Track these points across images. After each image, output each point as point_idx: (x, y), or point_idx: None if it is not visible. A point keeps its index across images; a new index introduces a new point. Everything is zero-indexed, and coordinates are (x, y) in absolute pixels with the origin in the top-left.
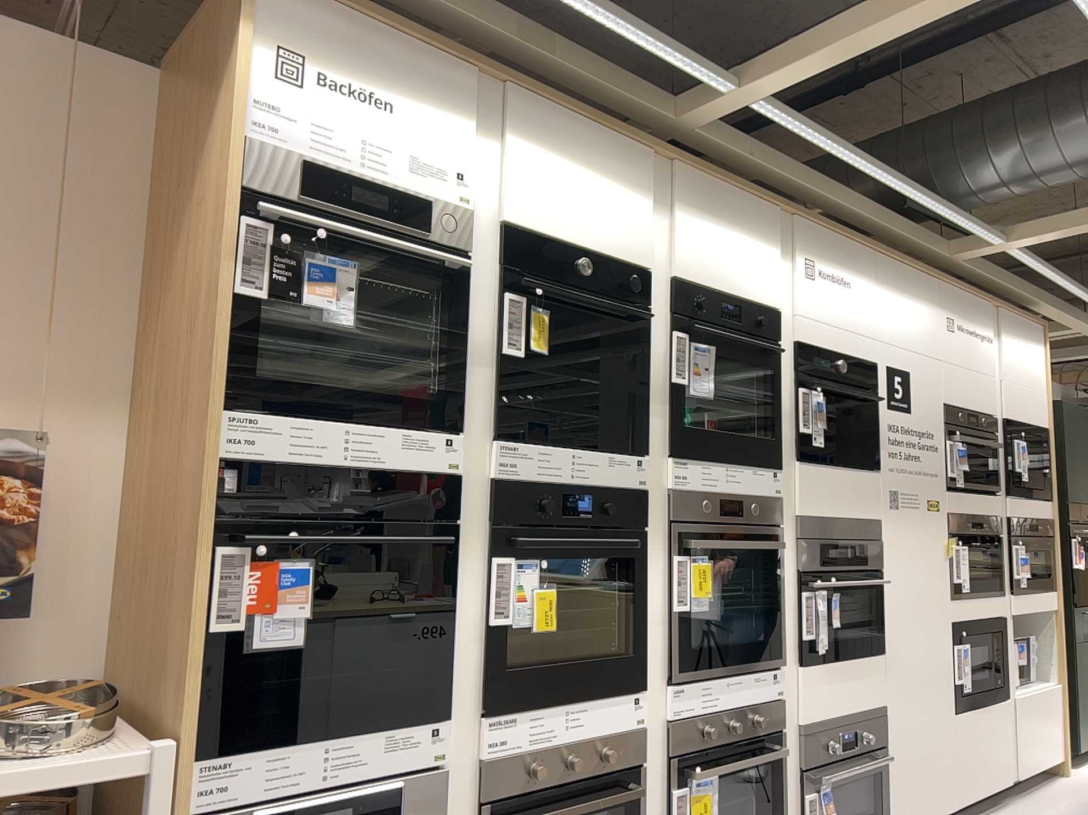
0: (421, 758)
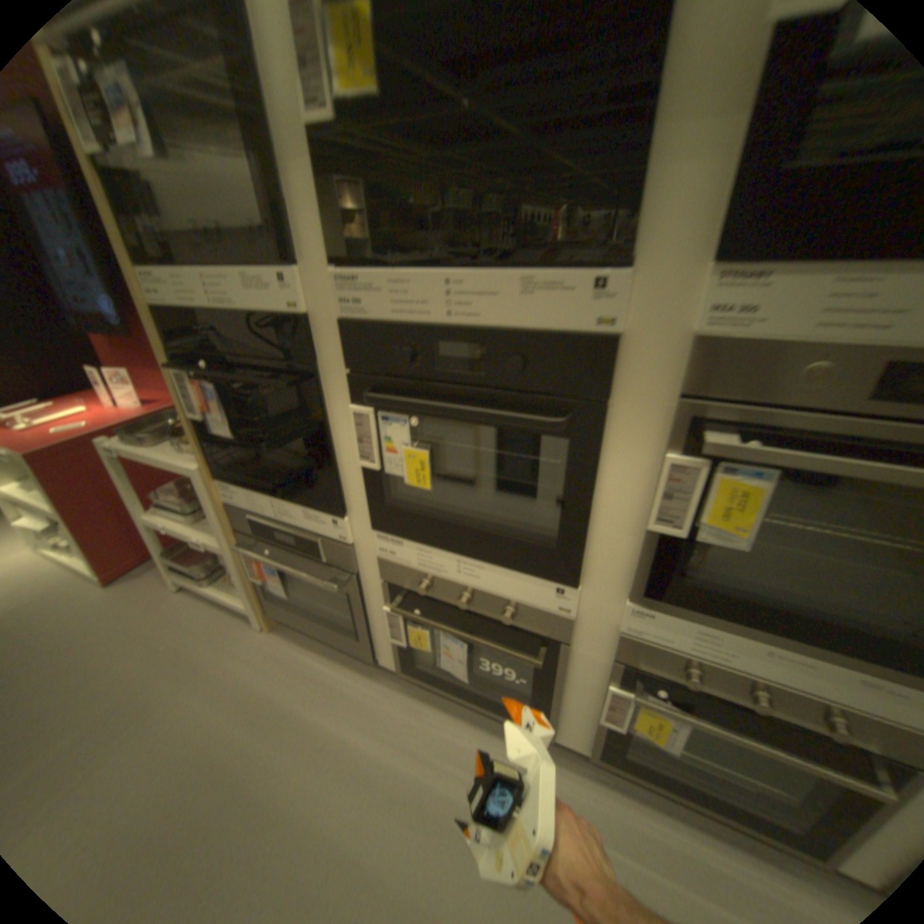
0: (335, 537)
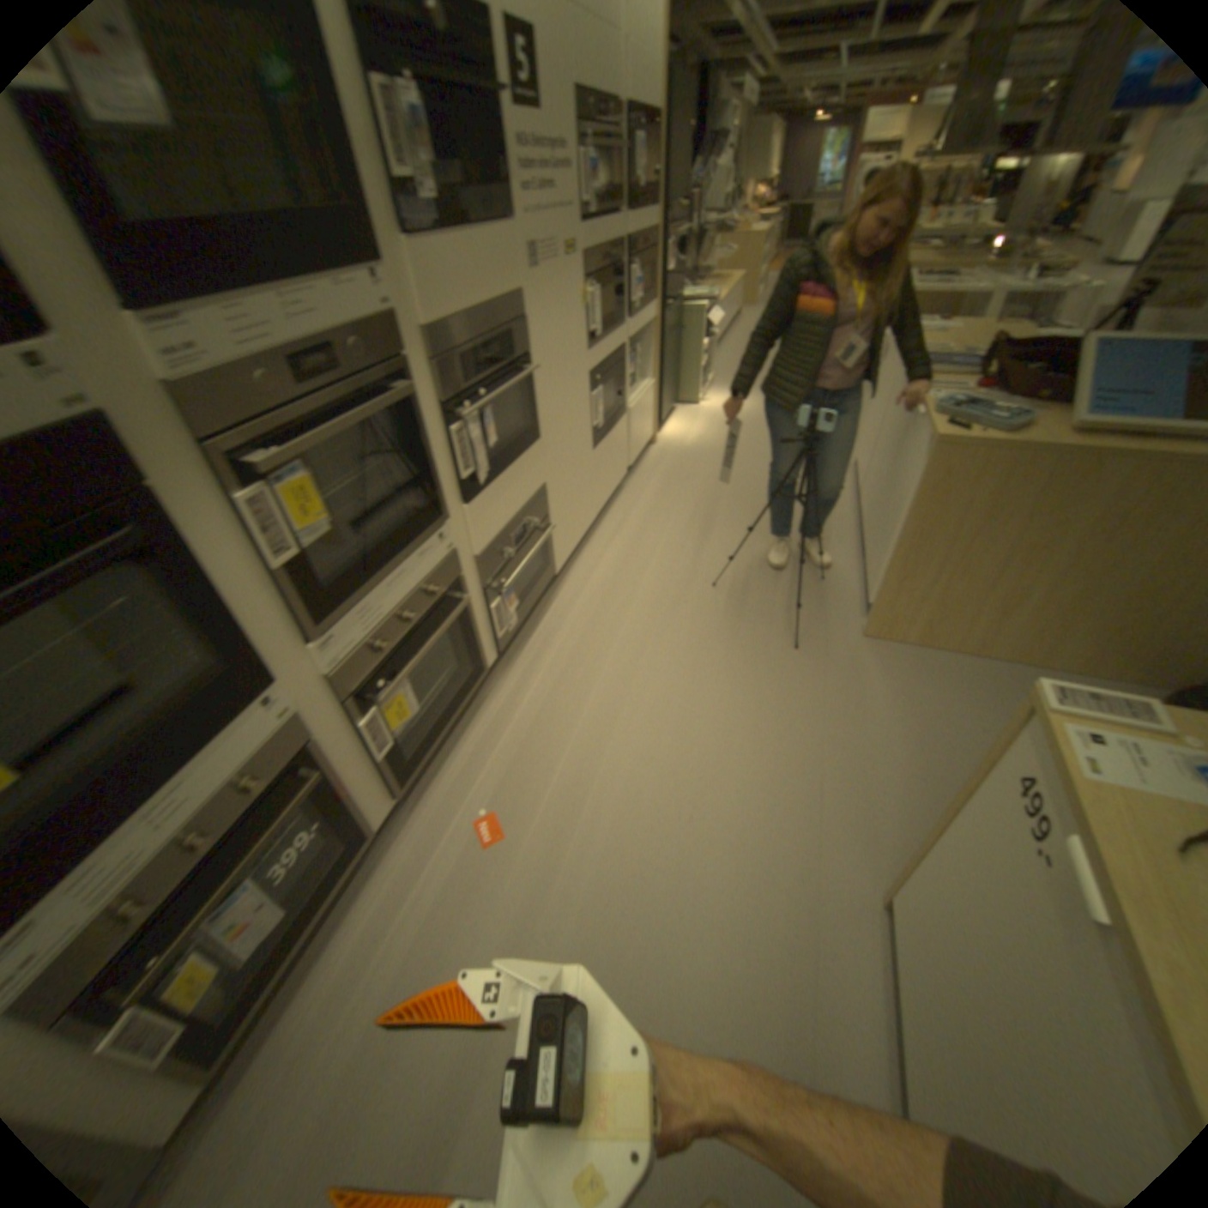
0: None
